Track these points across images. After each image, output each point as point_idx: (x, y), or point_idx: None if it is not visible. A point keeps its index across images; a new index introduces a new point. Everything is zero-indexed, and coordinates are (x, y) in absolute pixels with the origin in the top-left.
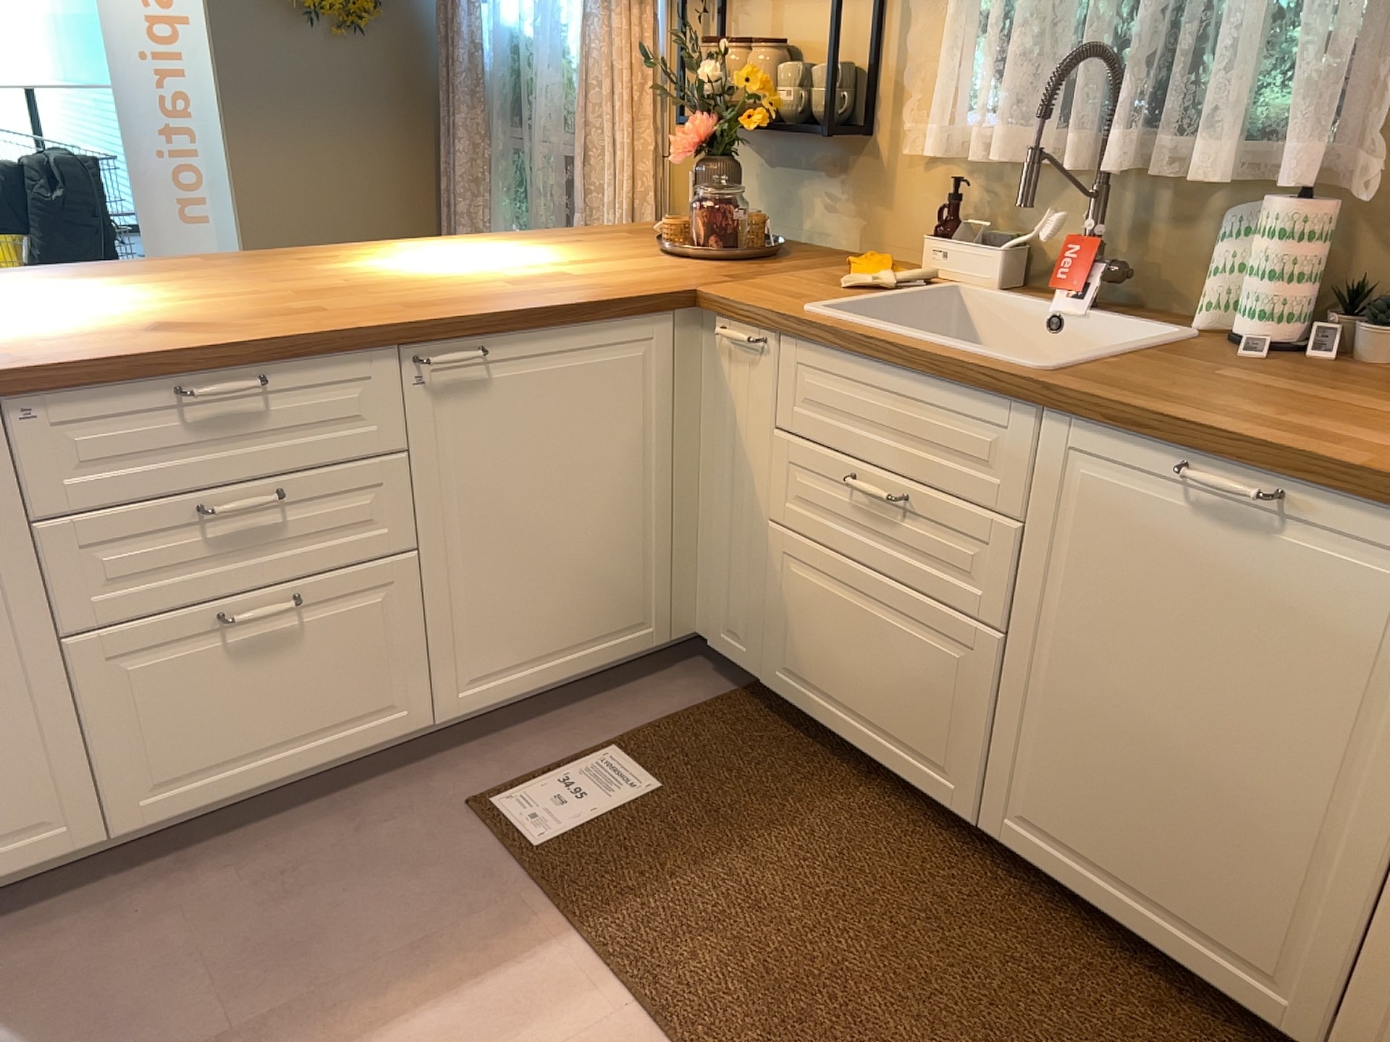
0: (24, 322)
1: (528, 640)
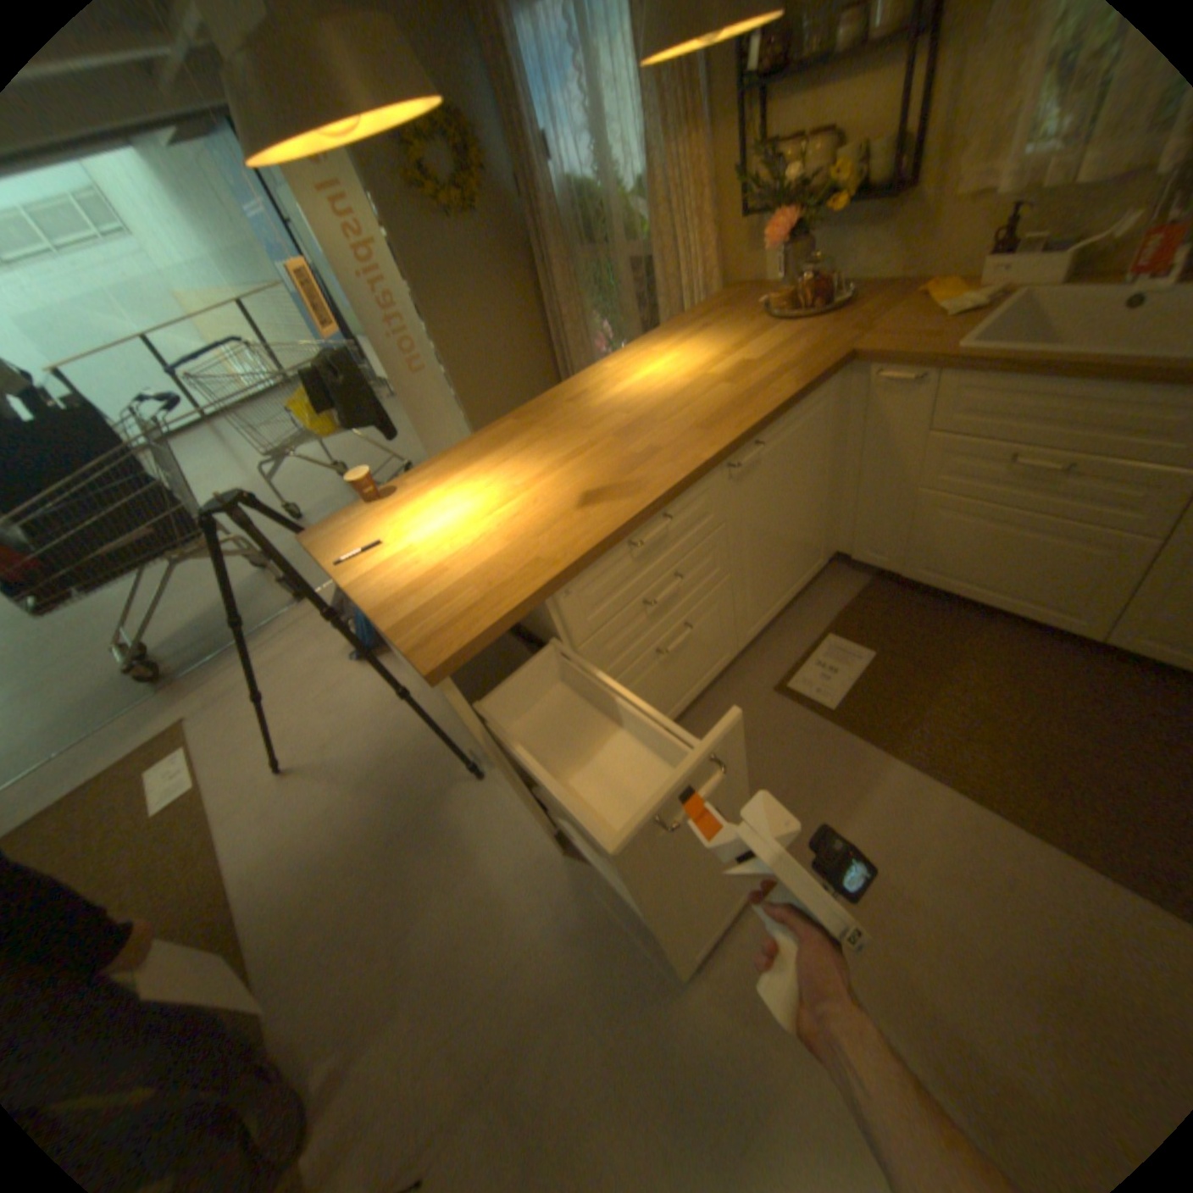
0: (495, 519)
1: (773, 594)
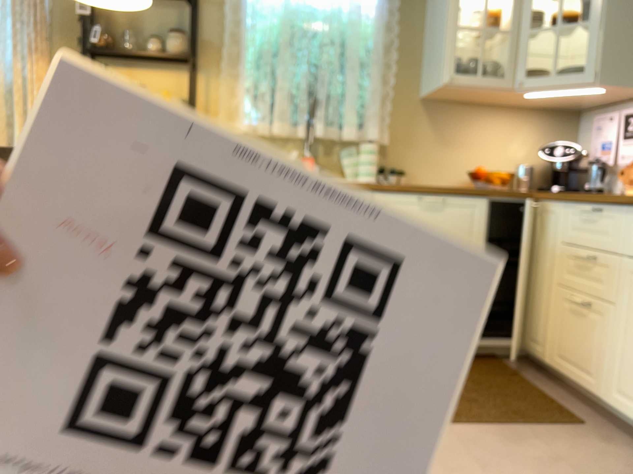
0: None
1: None
